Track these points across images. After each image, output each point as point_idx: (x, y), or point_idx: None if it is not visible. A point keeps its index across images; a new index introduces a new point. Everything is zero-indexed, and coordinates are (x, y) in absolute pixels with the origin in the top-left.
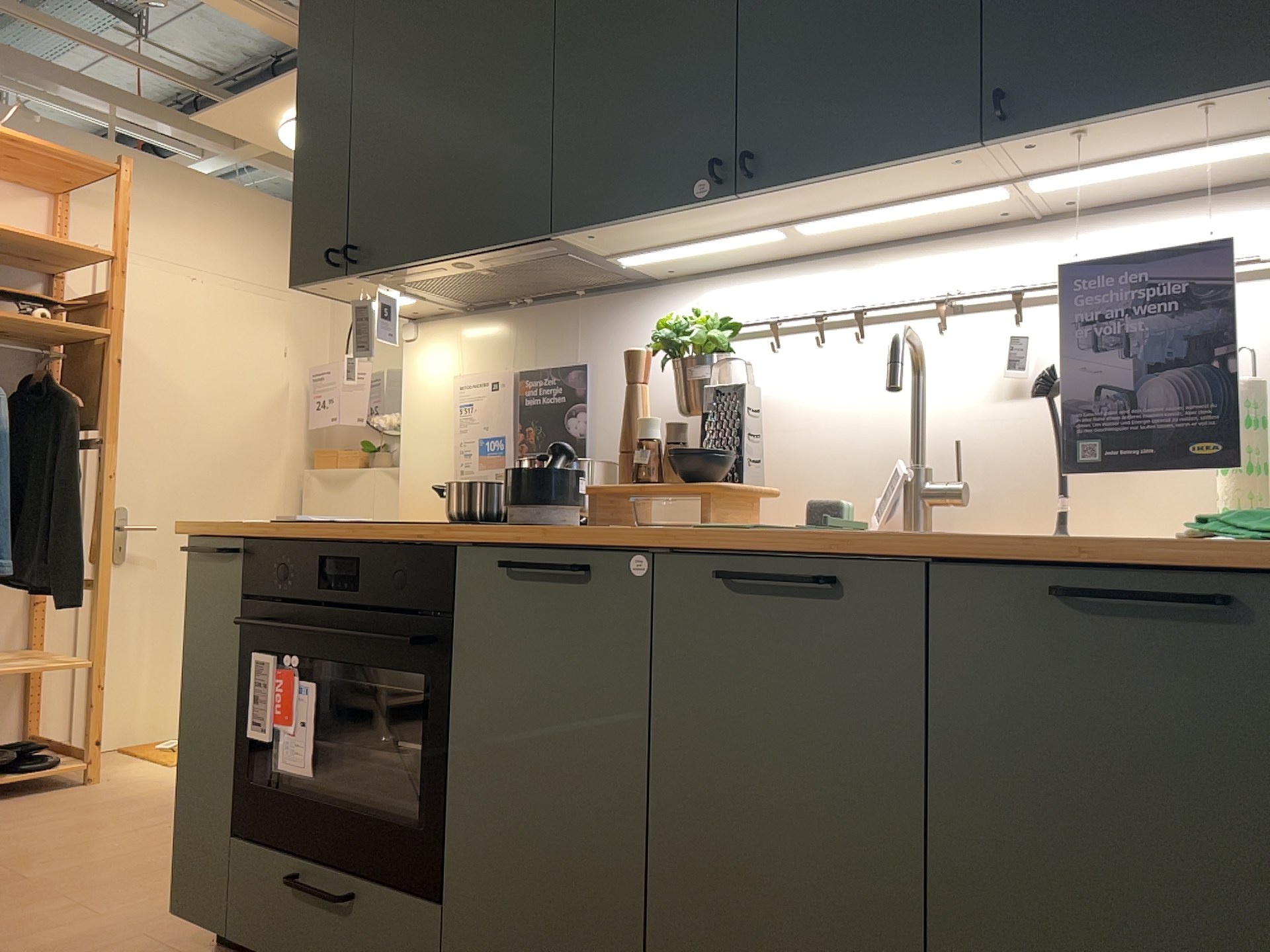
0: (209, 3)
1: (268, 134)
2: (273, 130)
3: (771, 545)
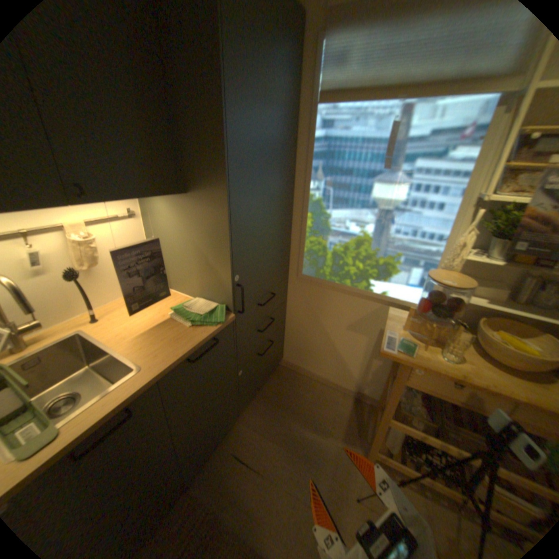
0: None
1: None
2: None
3: (89, 426)
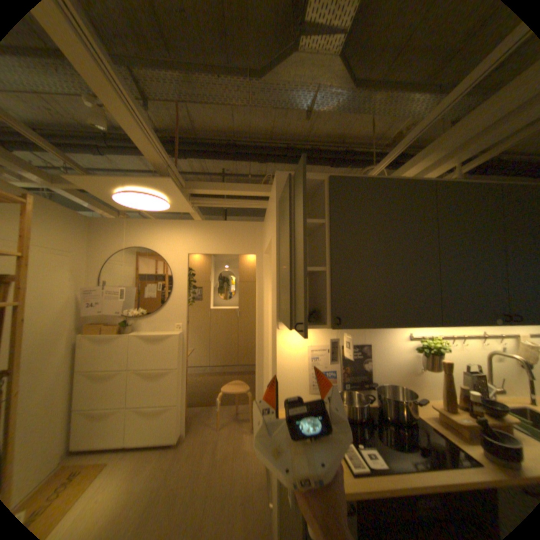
0: (134, 136)
1: (104, 190)
2: (109, 190)
3: None
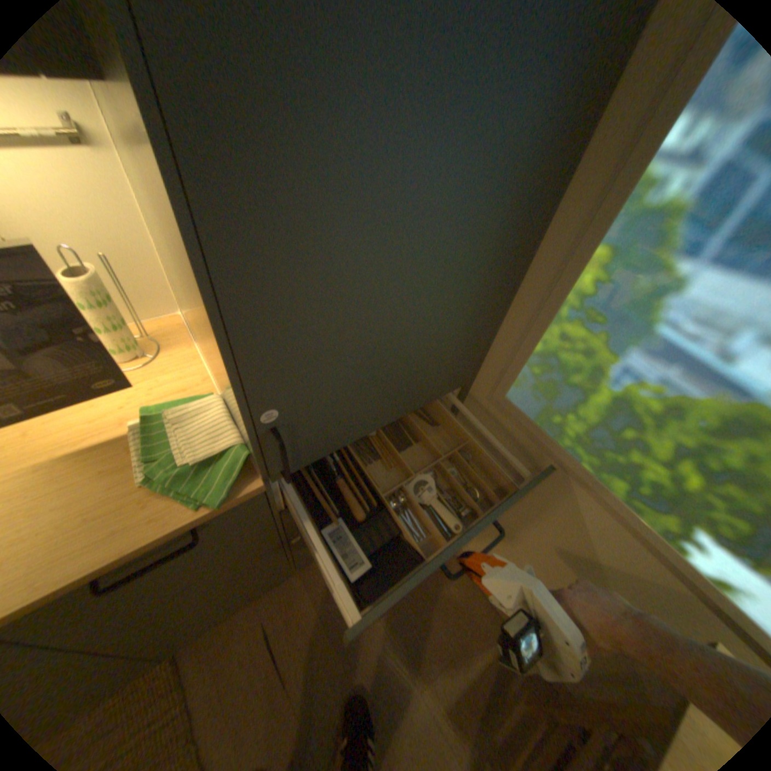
0: None
1: None
2: None
3: None
